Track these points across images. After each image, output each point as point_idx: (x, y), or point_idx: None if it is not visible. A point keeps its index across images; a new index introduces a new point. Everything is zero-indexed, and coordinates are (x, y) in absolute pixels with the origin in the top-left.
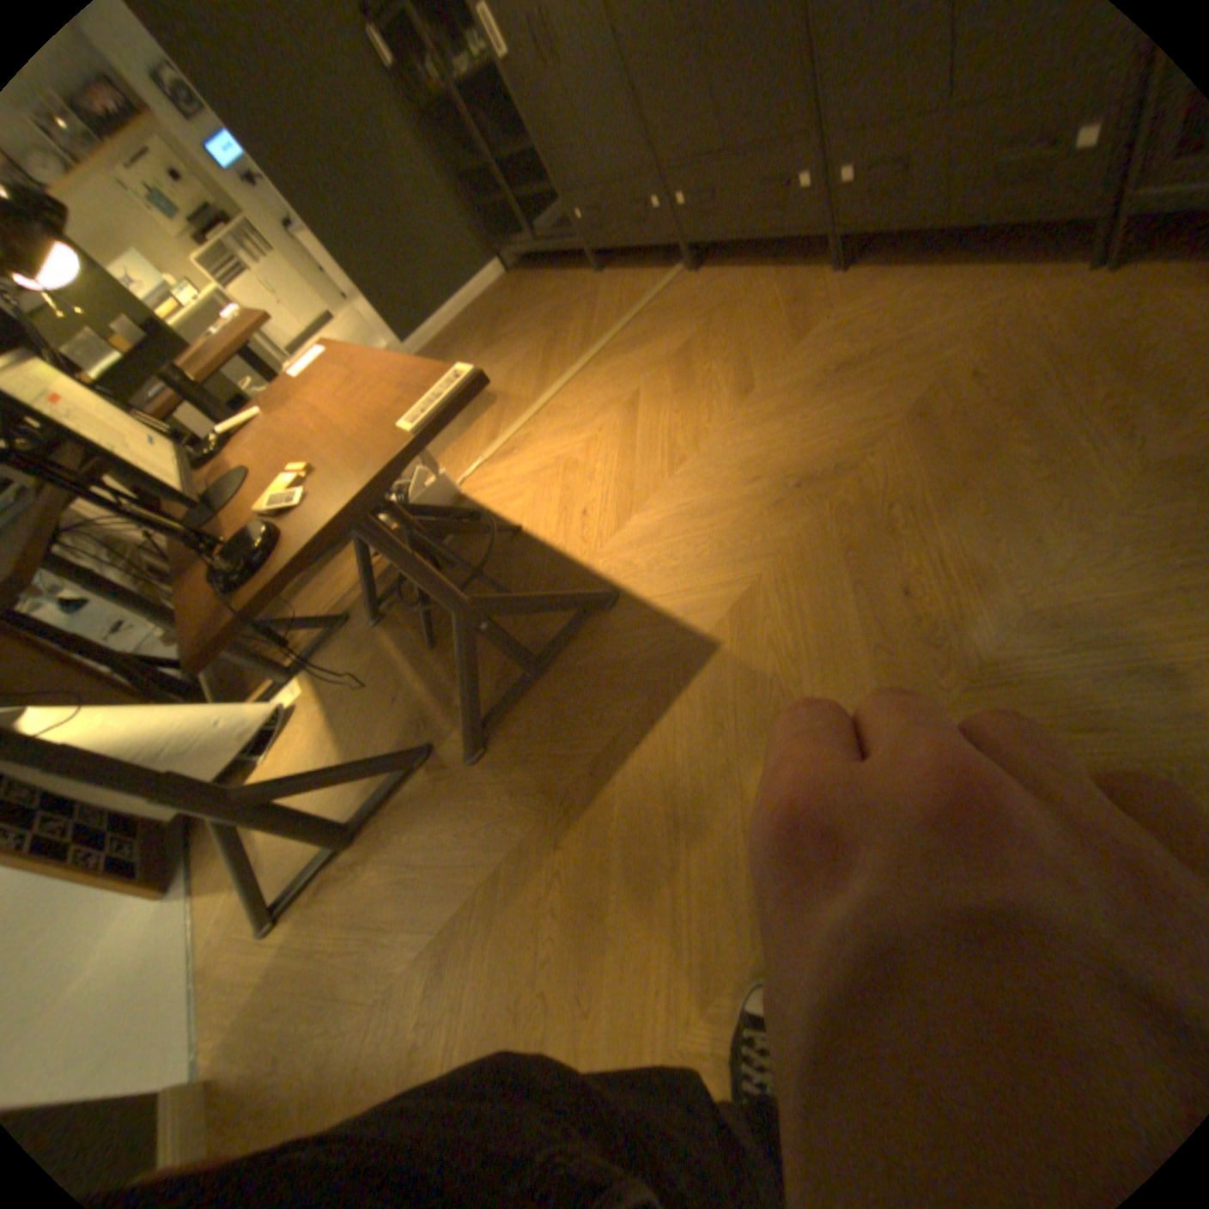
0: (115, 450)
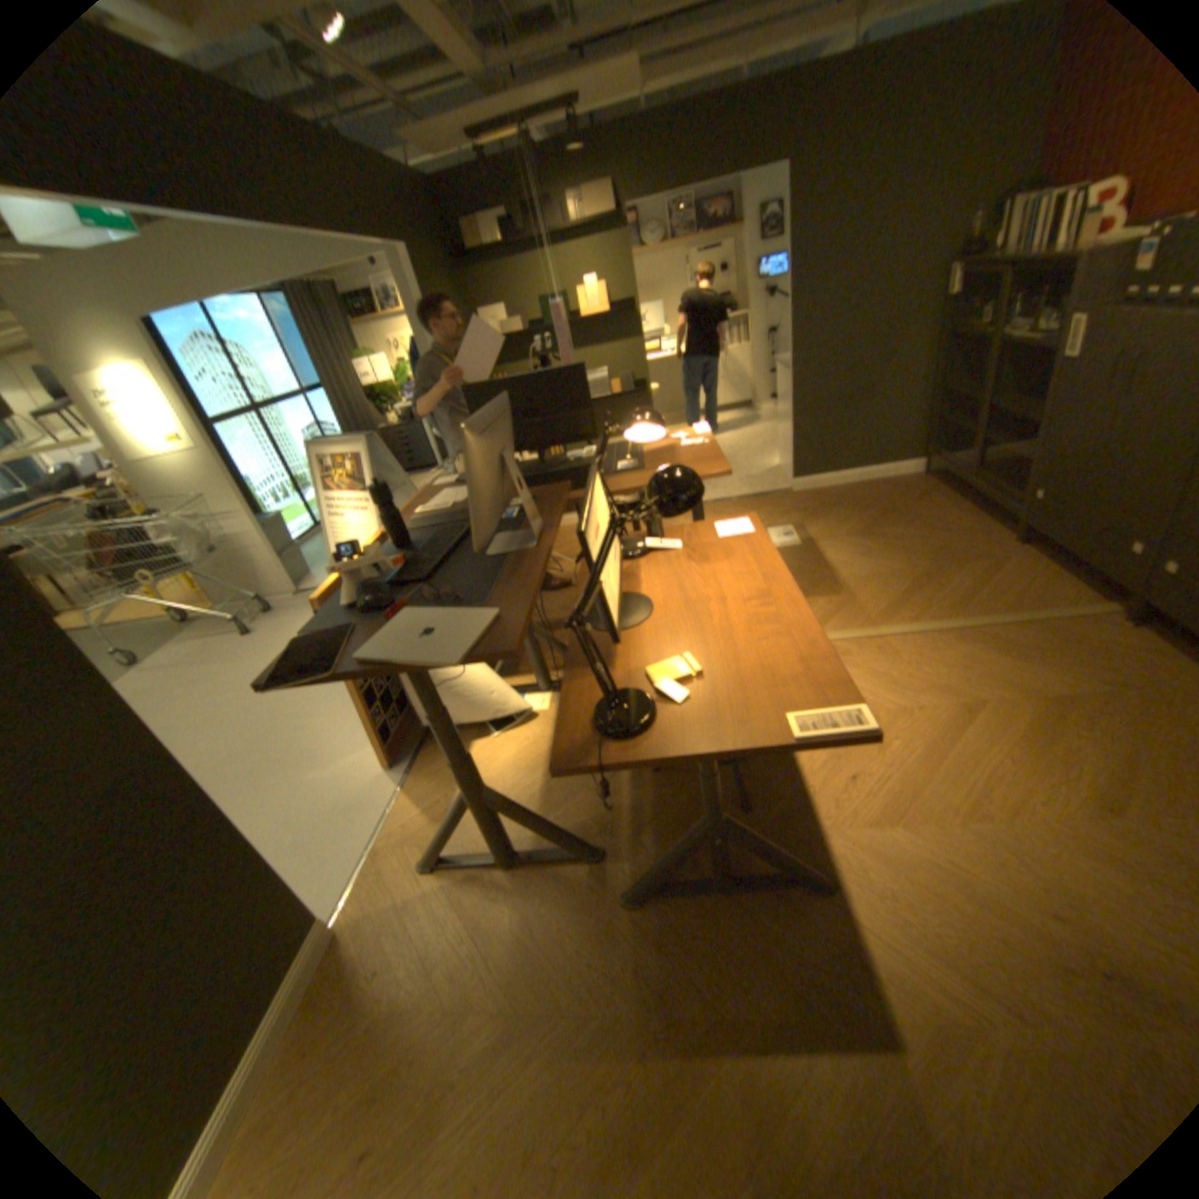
0: (605, 586)
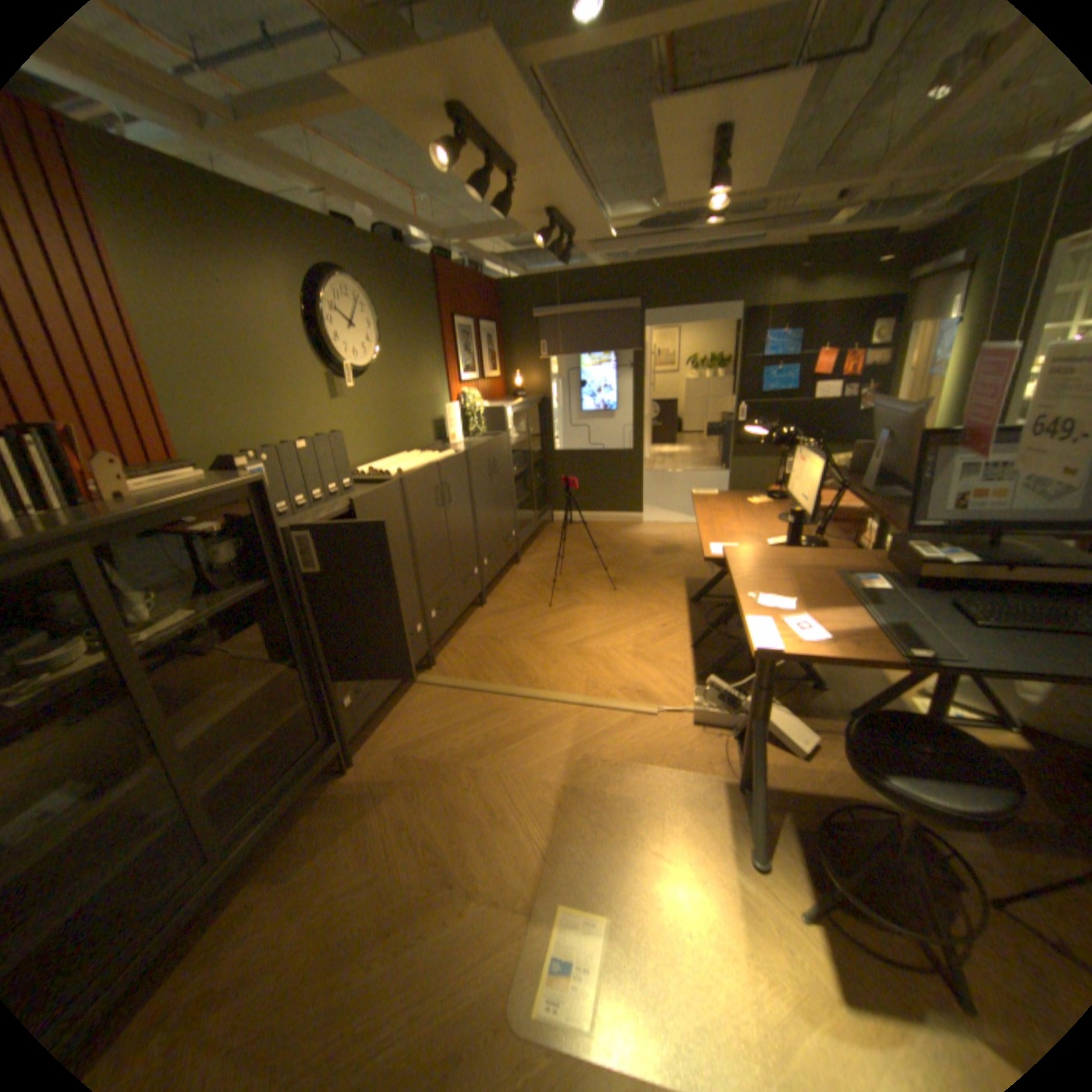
0: (793, 475)
